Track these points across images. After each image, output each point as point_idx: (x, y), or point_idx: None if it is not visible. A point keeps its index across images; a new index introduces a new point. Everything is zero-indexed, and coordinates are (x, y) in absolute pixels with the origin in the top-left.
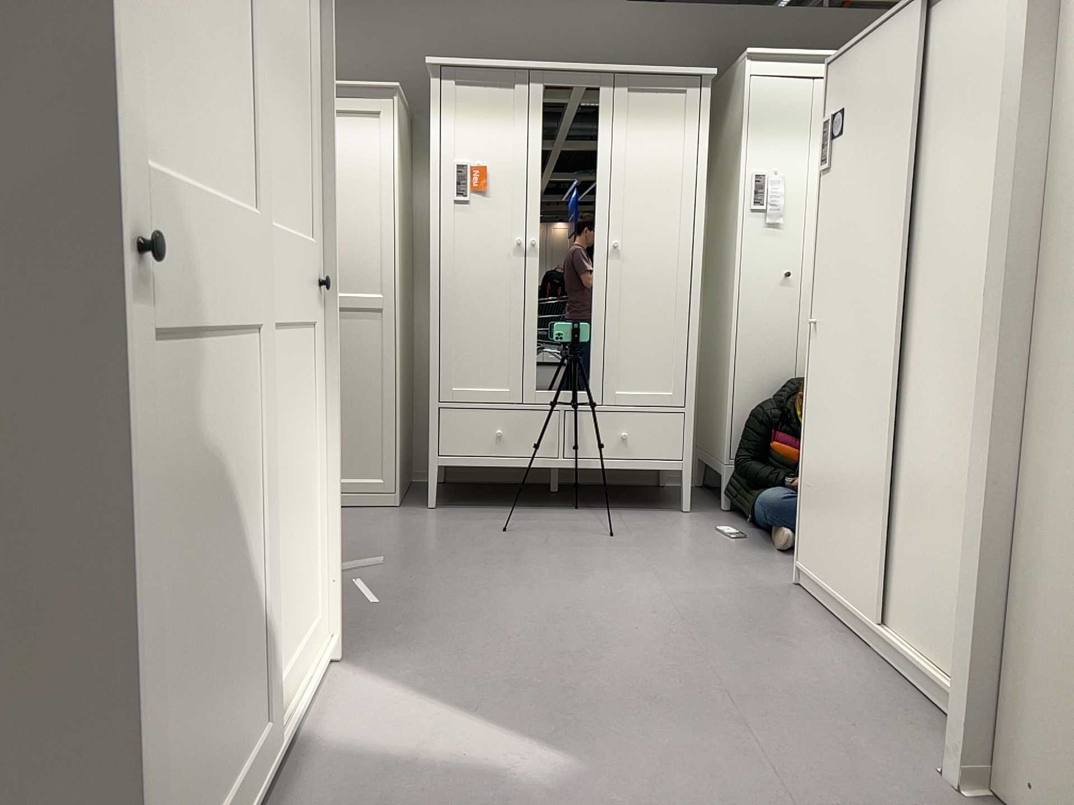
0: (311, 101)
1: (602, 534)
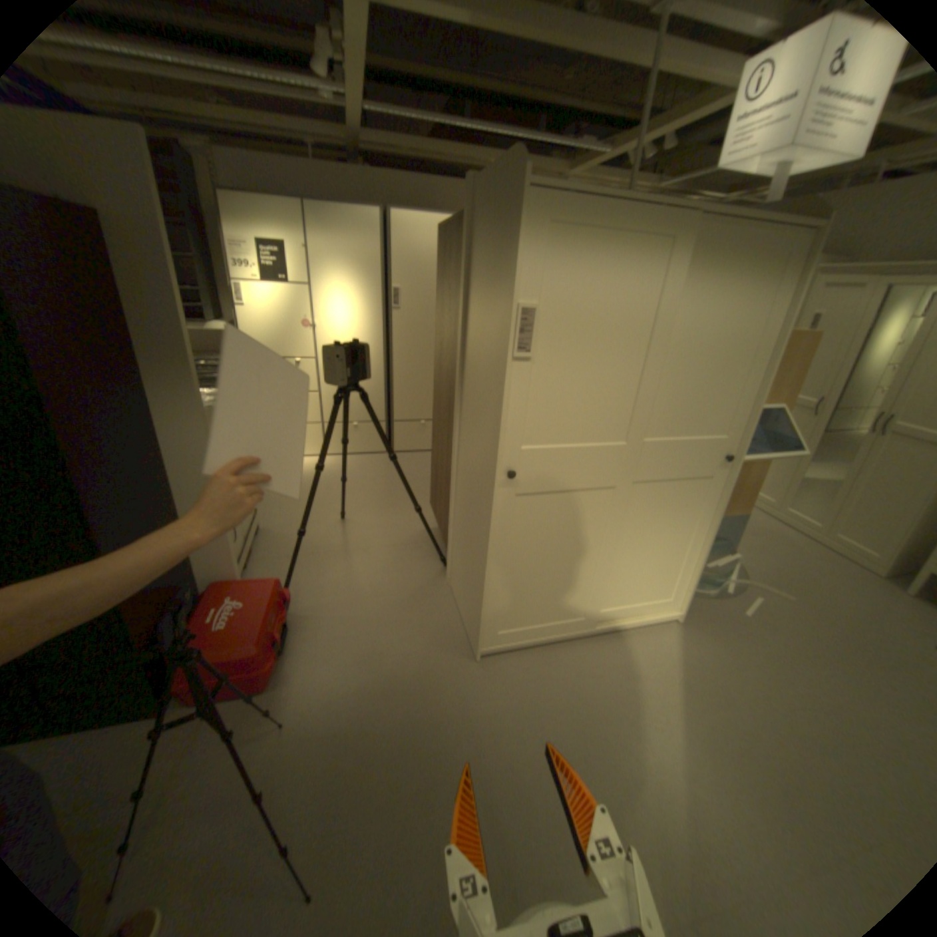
0: (758, 362)
1: None
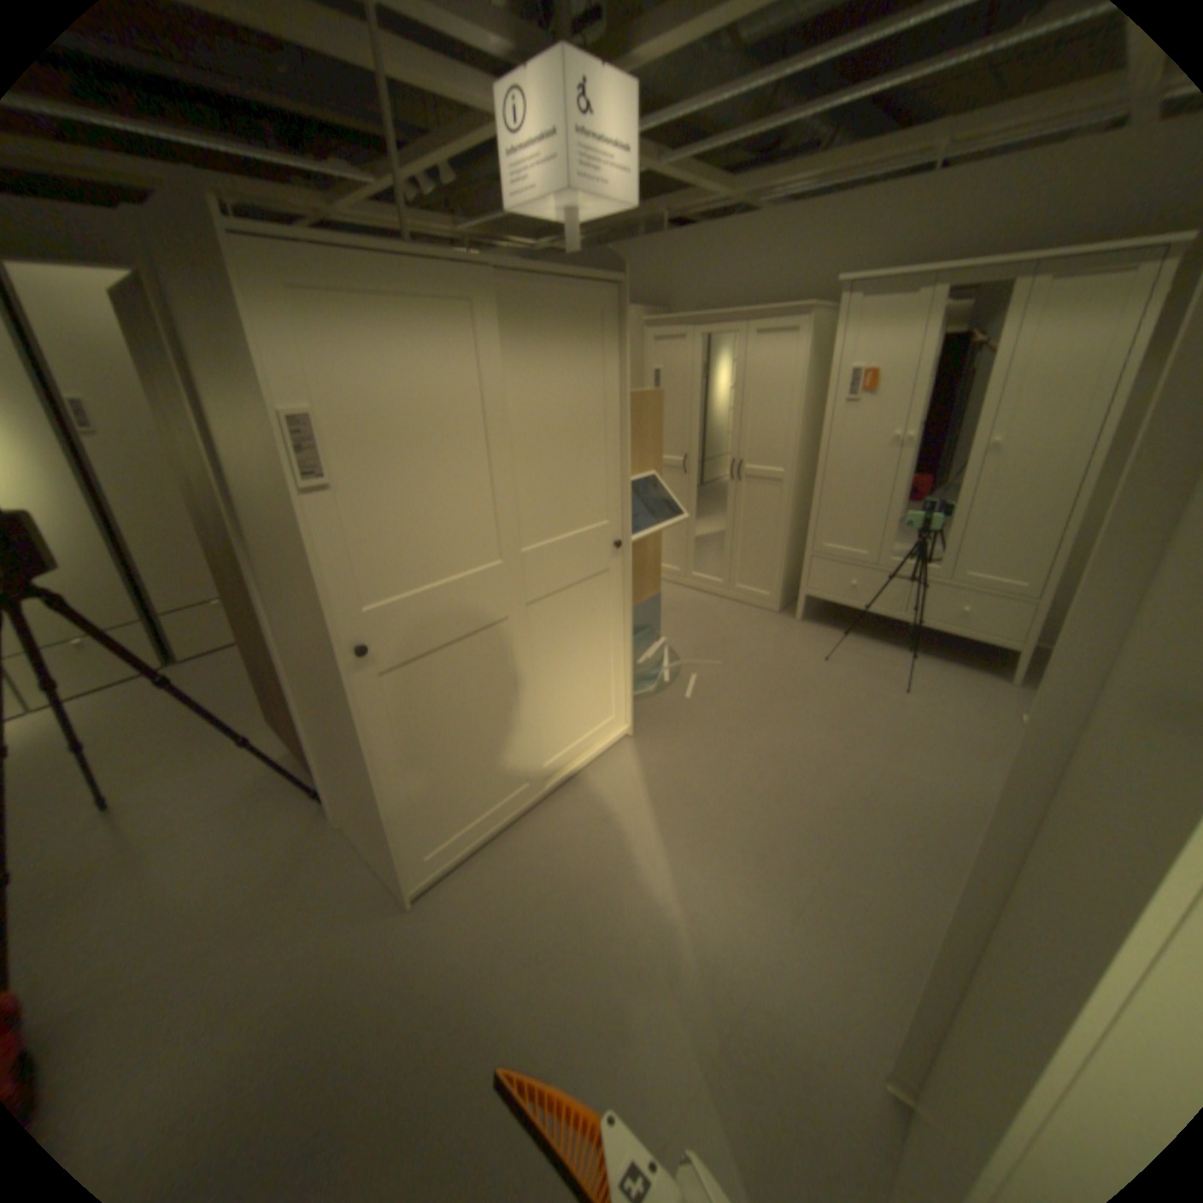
0: (611, 434)
1: (903, 687)
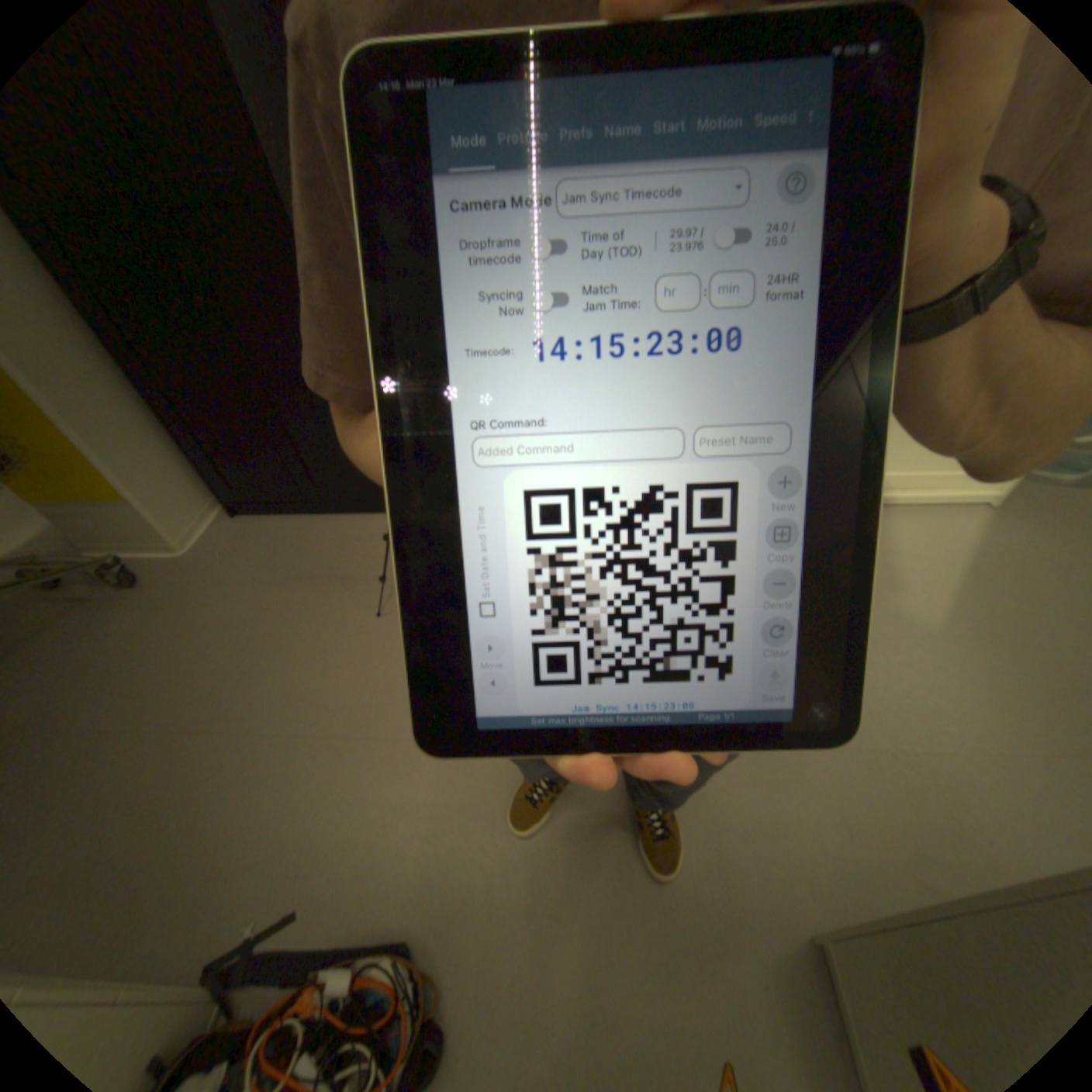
0: None
1: None
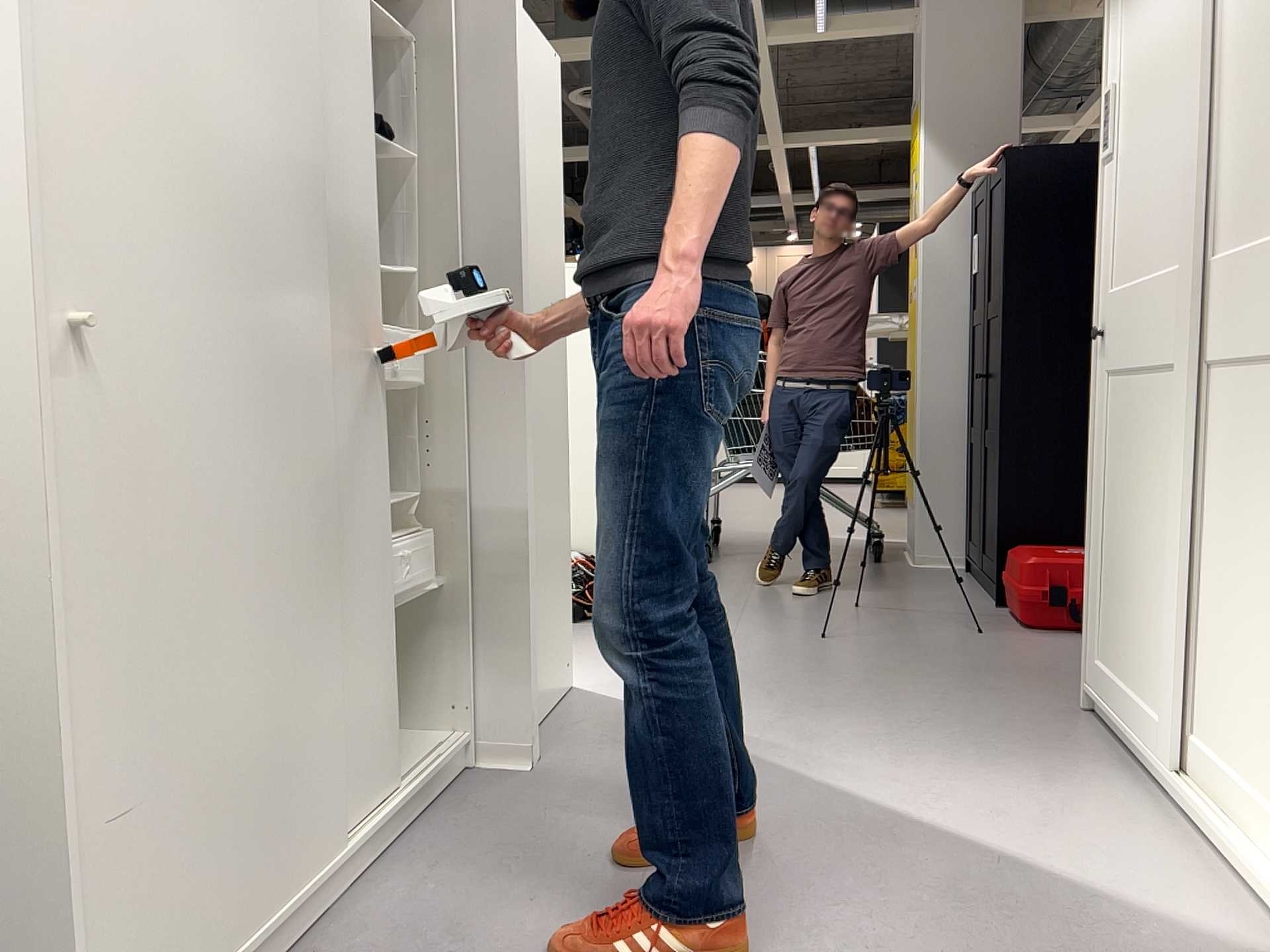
0: None
1: None
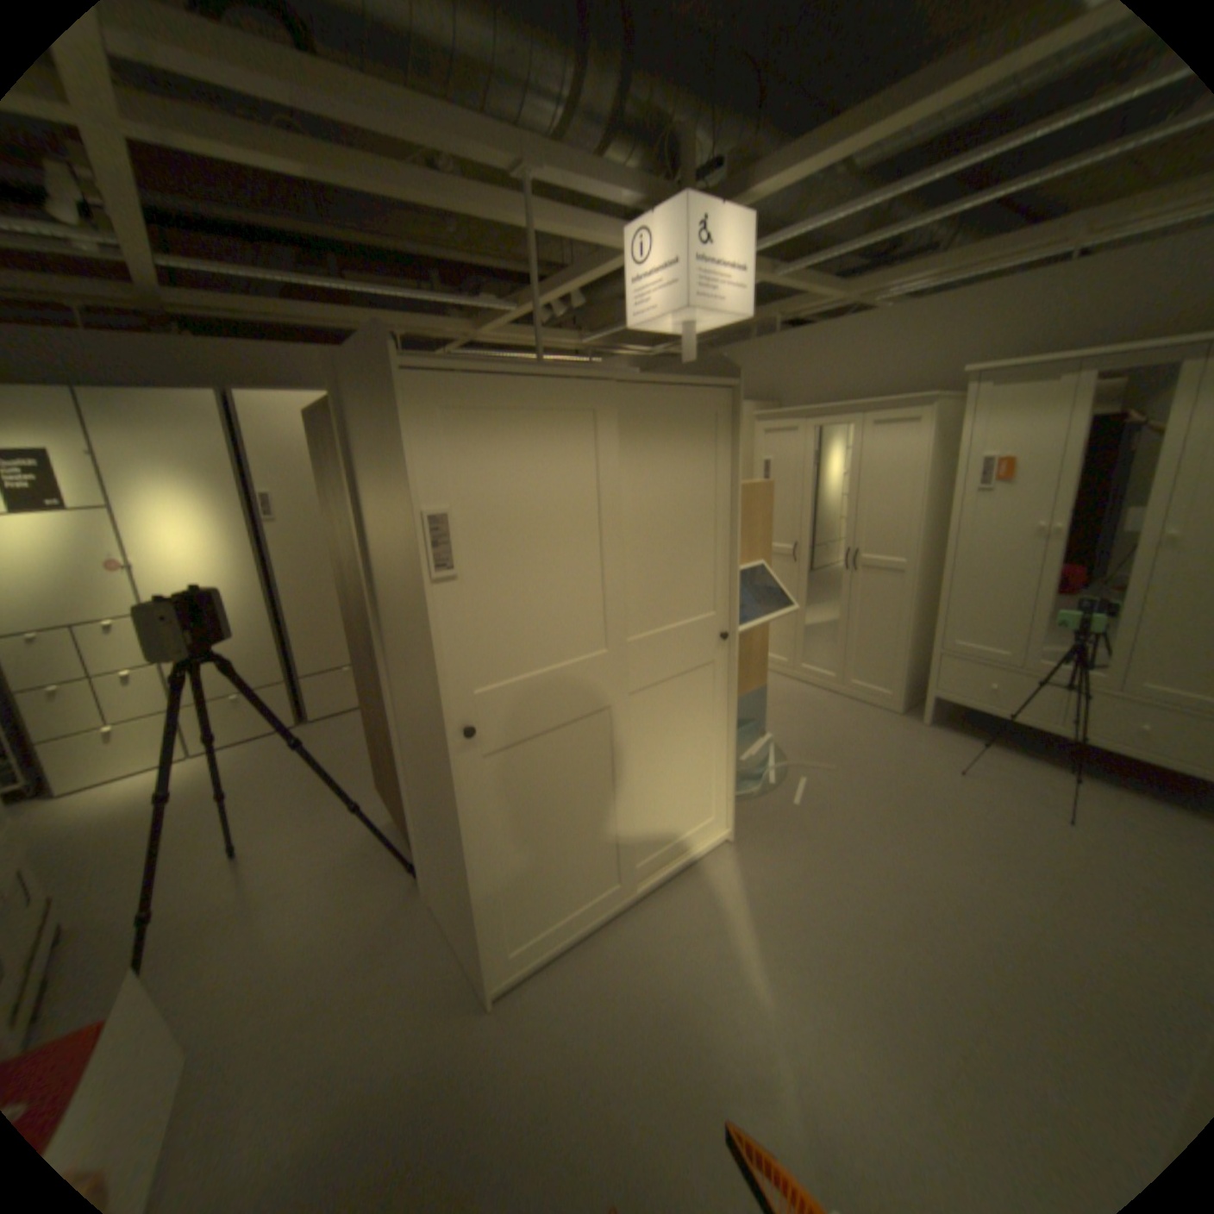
0: (720, 527)
1: (1065, 817)
